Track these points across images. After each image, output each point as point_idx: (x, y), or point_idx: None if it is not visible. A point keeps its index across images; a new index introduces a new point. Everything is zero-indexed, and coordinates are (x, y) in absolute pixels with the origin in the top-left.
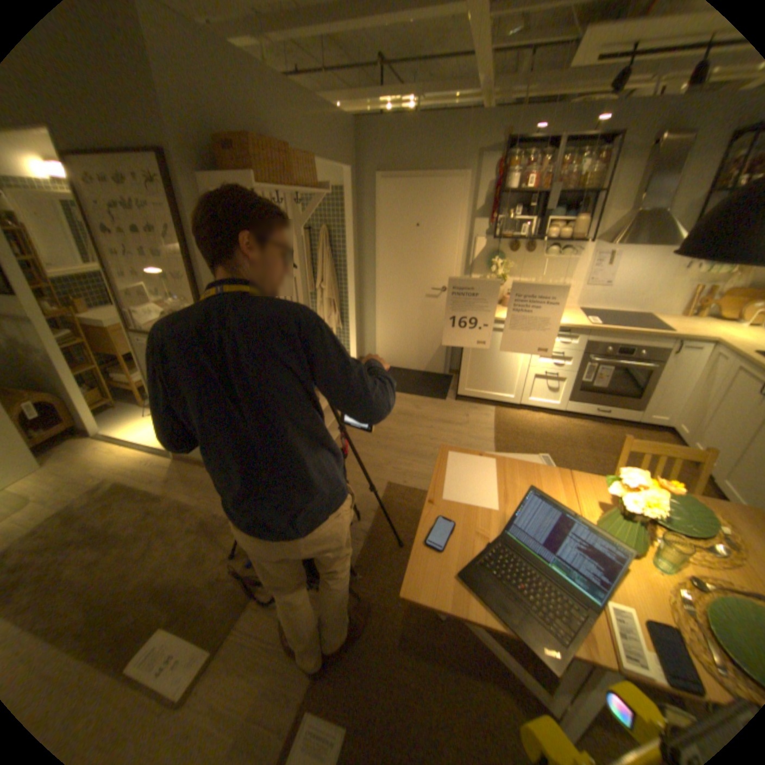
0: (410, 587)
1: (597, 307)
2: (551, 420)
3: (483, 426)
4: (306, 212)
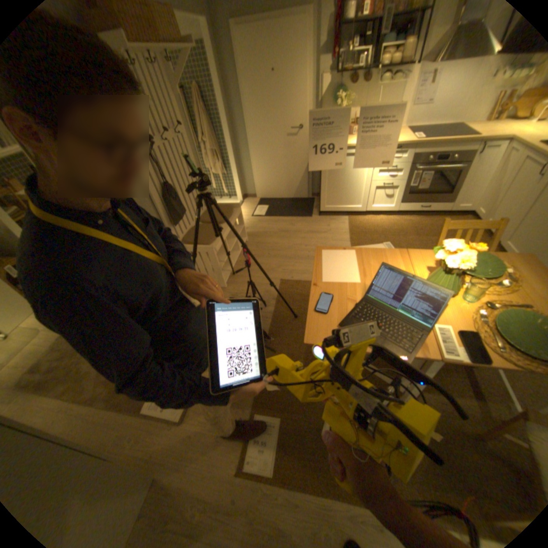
0: (309, 337)
1: (421, 123)
2: (388, 219)
3: (341, 231)
4: (177, 70)
